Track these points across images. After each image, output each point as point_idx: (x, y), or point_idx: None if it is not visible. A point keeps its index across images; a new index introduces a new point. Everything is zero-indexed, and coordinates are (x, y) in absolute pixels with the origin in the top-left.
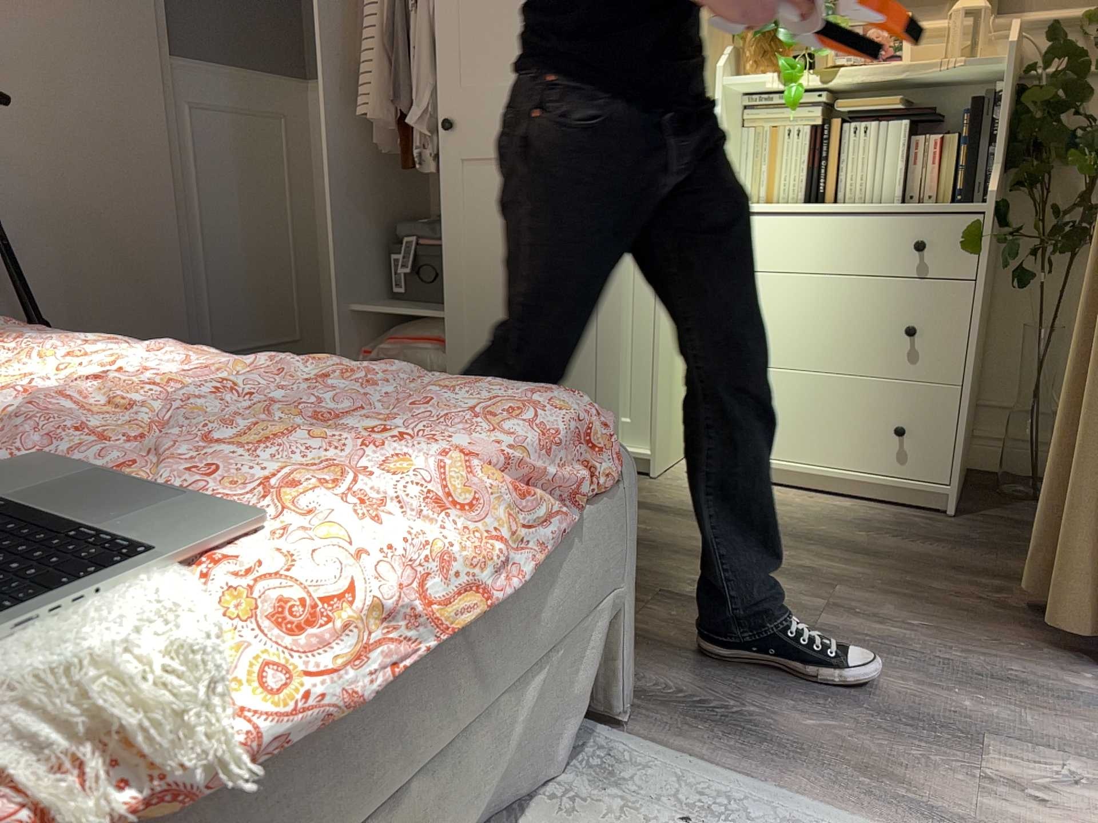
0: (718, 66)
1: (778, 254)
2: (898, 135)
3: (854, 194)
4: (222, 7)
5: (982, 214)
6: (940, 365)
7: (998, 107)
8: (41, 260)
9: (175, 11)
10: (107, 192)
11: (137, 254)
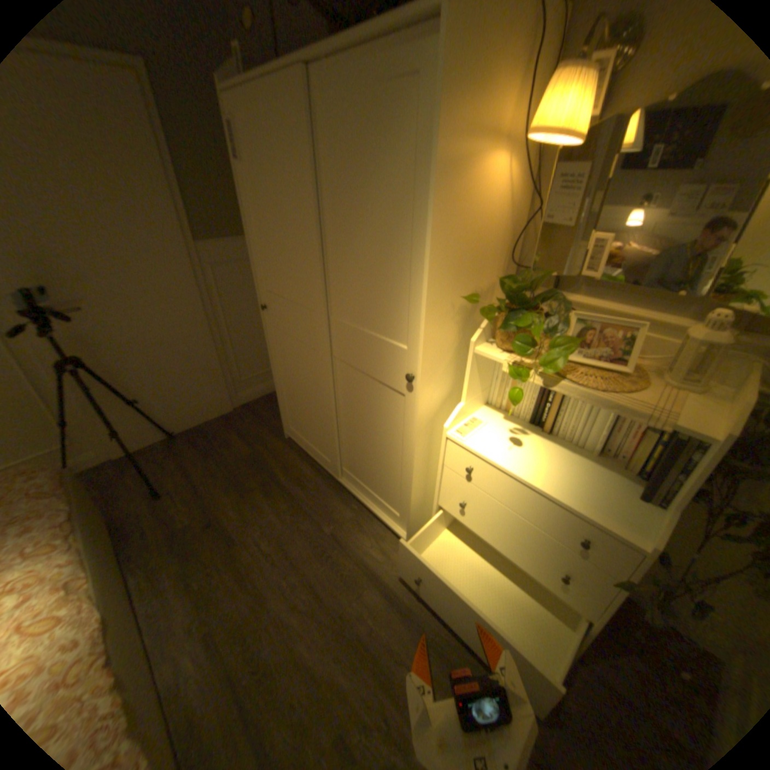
0: (472, 340)
1: (489, 485)
2: (610, 413)
3: (566, 434)
4: (222, 202)
5: (645, 556)
6: (583, 605)
7: (701, 453)
8: (131, 366)
9: (191, 213)
10: (163, 325)
11: (186, 351)
